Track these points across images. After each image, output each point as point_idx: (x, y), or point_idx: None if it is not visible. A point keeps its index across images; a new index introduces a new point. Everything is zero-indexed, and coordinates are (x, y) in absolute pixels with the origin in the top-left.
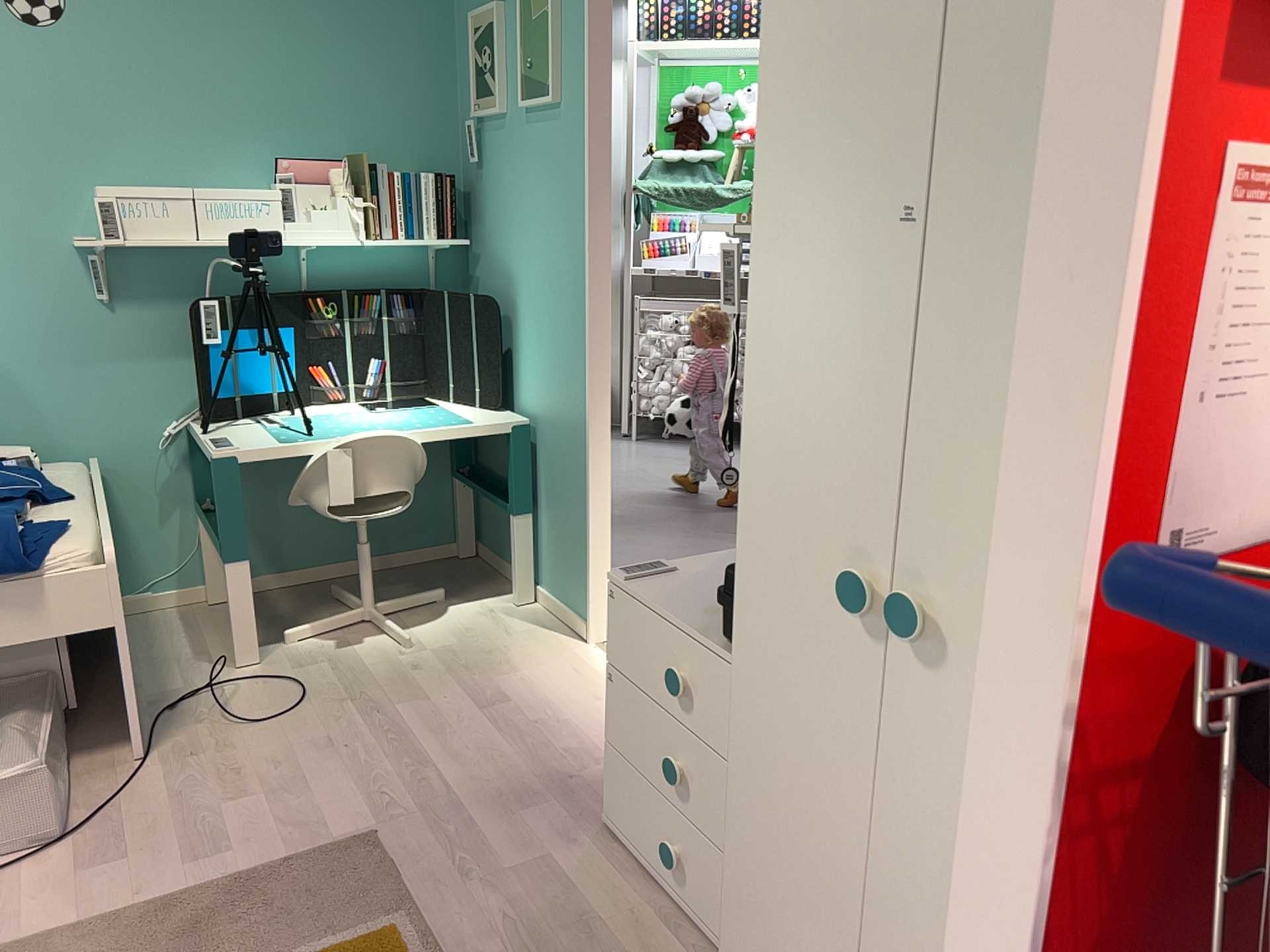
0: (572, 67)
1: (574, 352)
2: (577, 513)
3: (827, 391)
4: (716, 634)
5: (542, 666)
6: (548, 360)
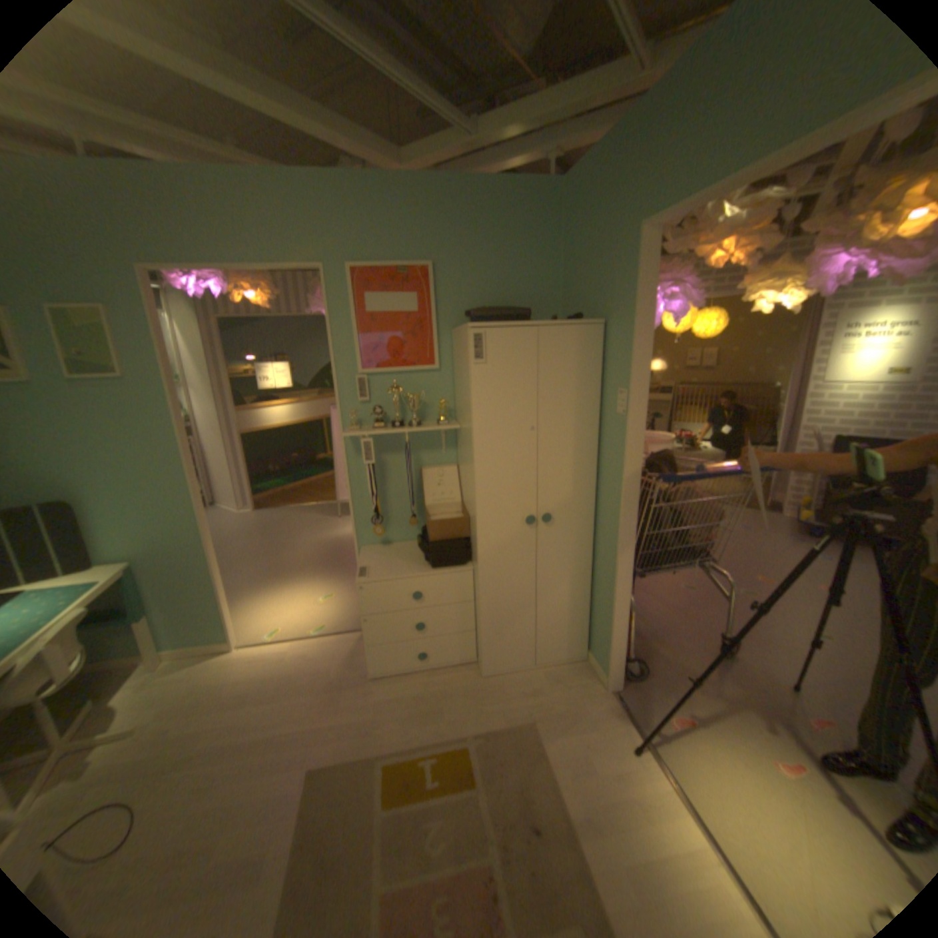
0: (136, 357)
1: (178, 512)
2: (200, 593)
3: (509, 477)
4: (426, 571)
5: (231, 674)
6: (141, 524)
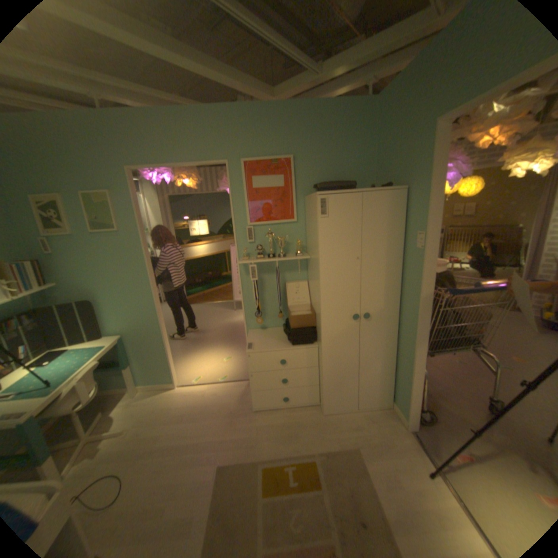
0: (125, 219)
1: (146, 307)
2: (158, 355)
3: (342, 289)
4: (288, 347)
5: (174, 402)
6: (127, 314)
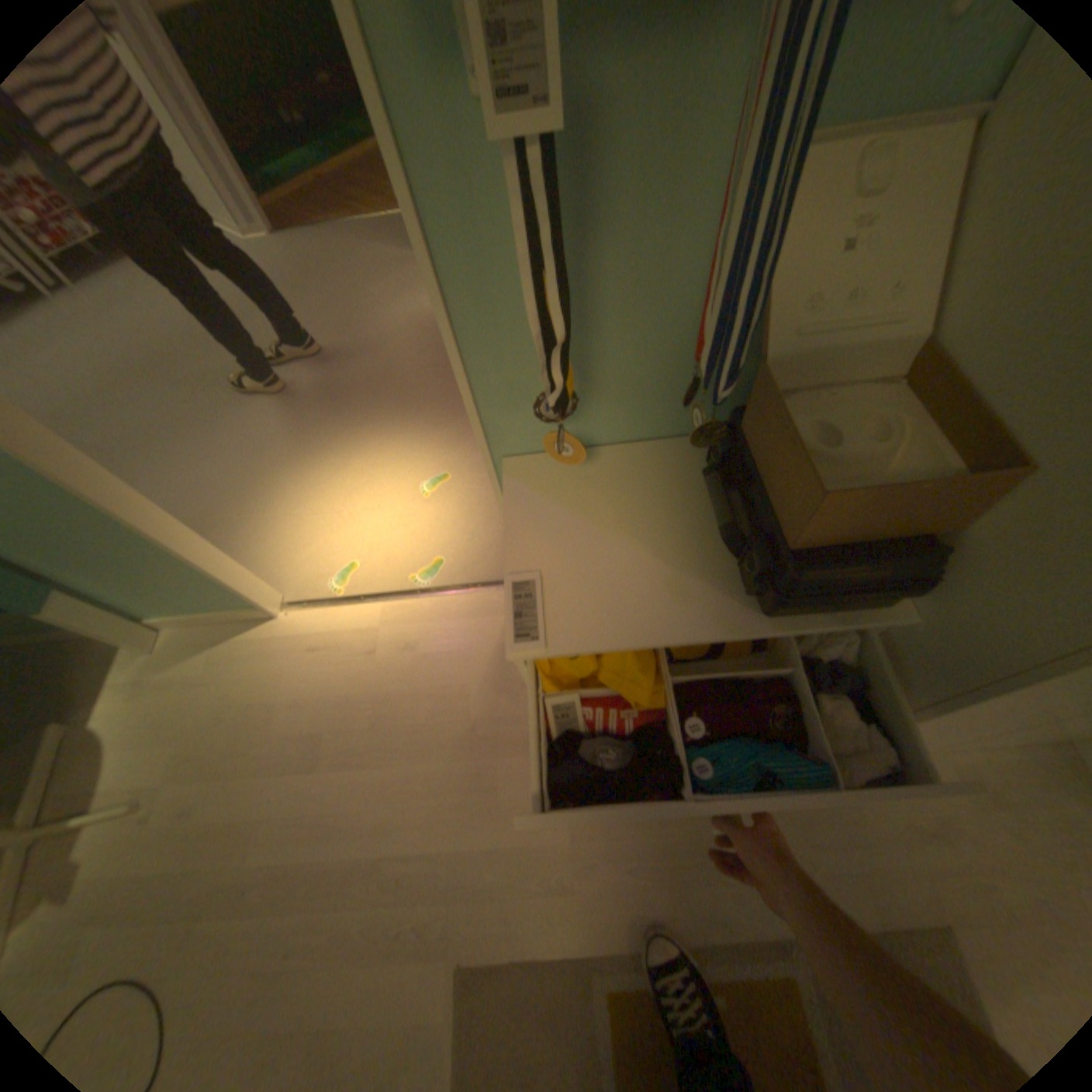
0: None
1: None
2: (137, 553)
3: None
4: (746, 622)
5: (281, 678)
6: None
